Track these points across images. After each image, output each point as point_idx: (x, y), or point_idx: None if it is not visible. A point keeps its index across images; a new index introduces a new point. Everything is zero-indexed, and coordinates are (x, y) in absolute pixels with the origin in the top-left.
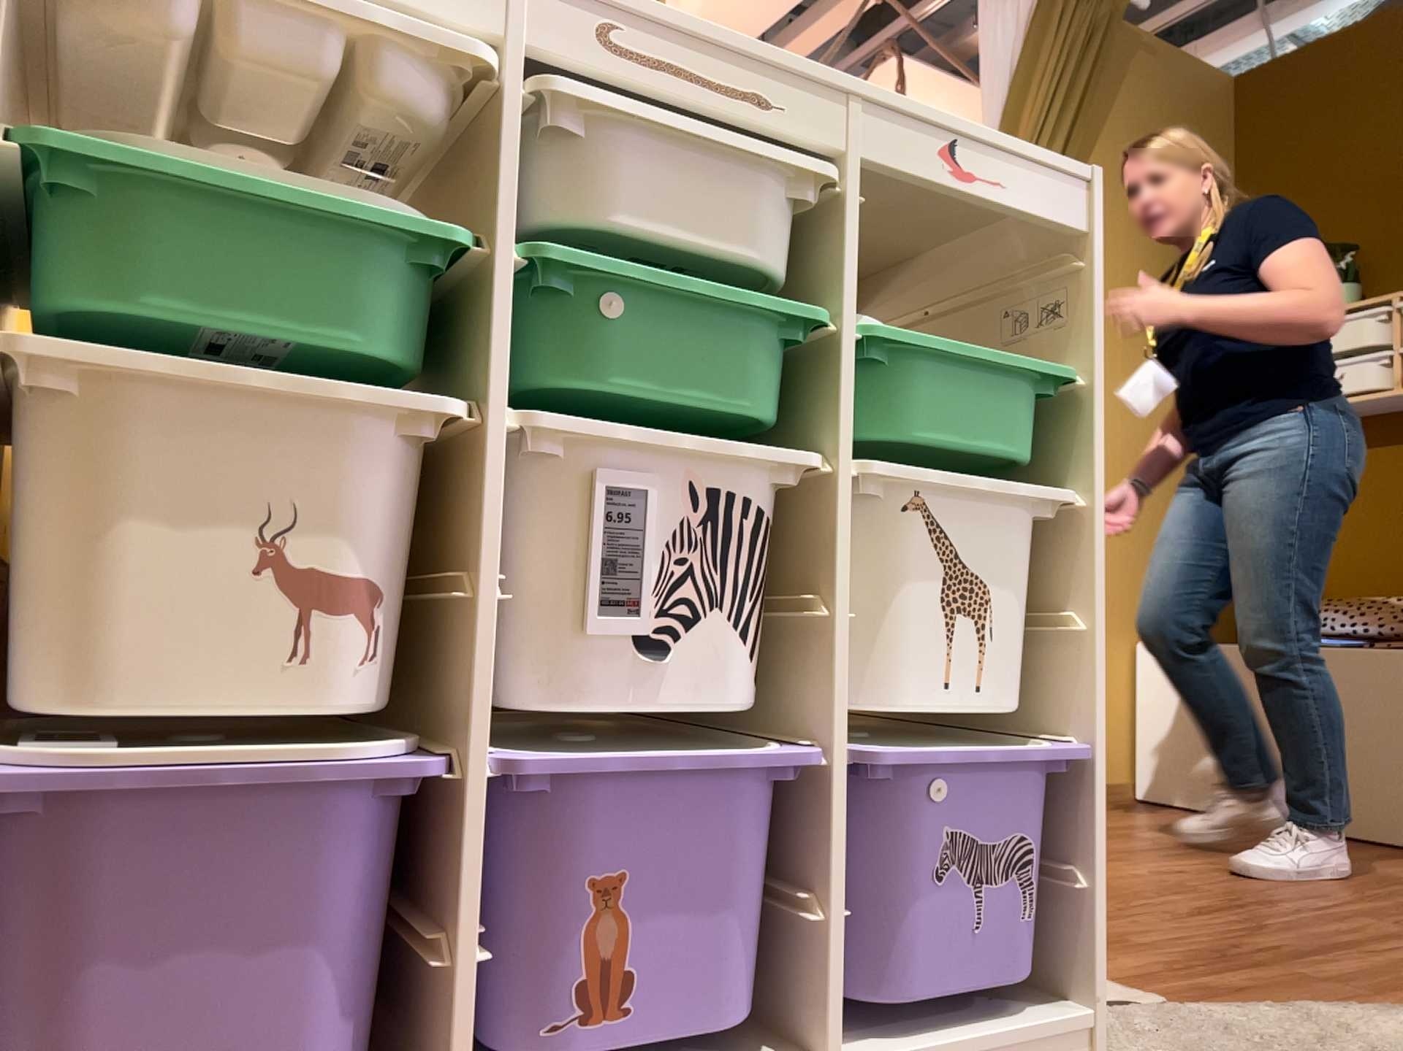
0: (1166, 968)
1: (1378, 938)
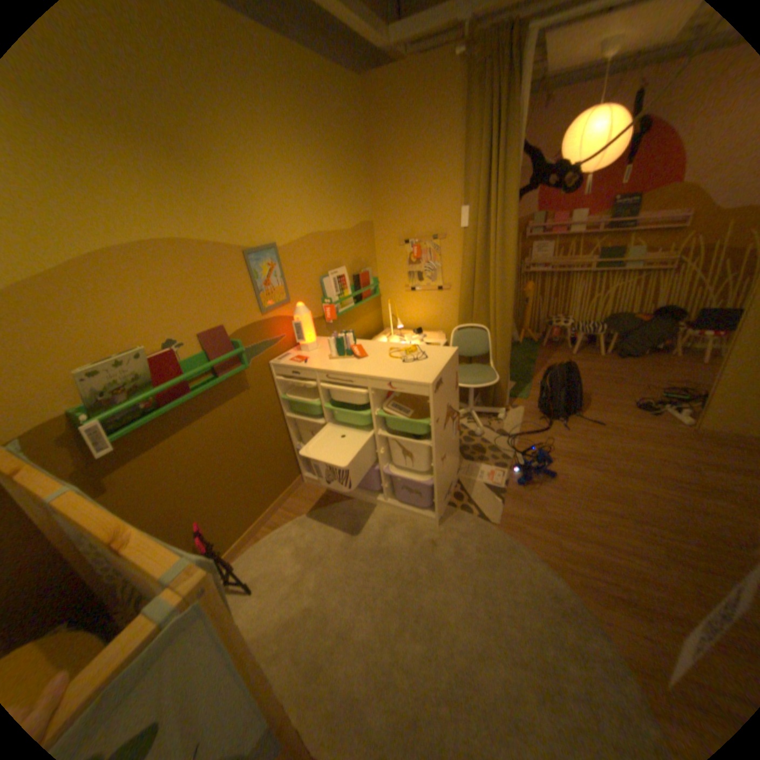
0: (523, 523)
1: (632, 560)
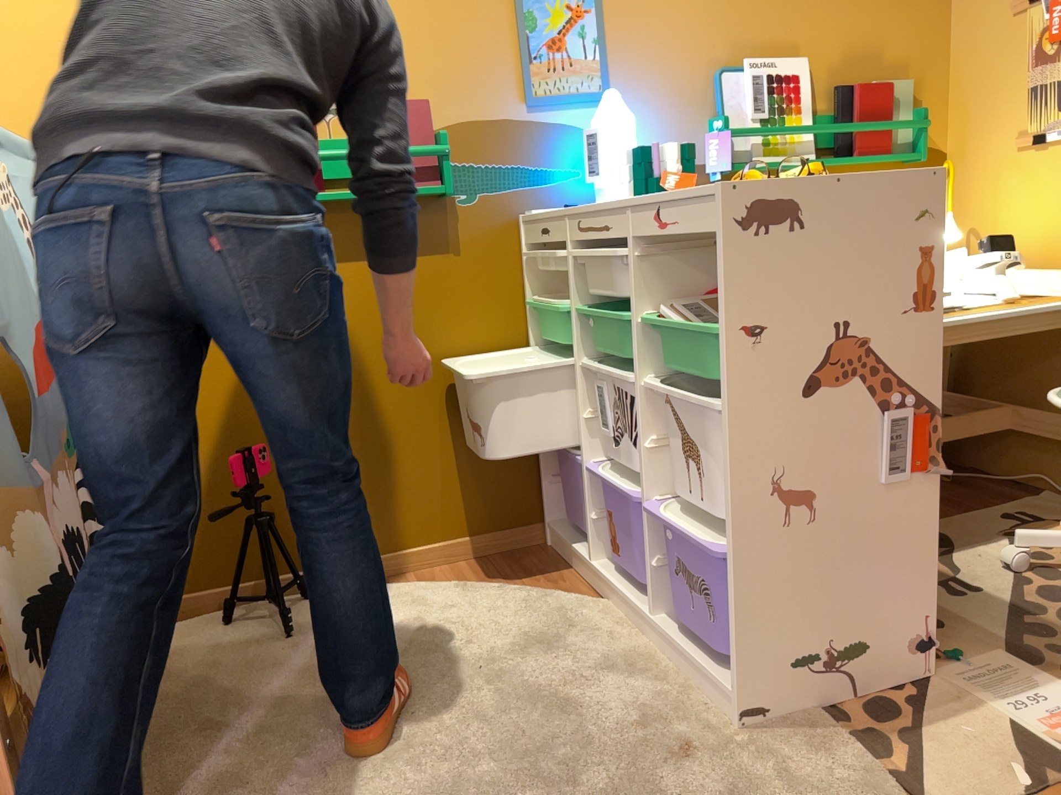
0: None
1: None
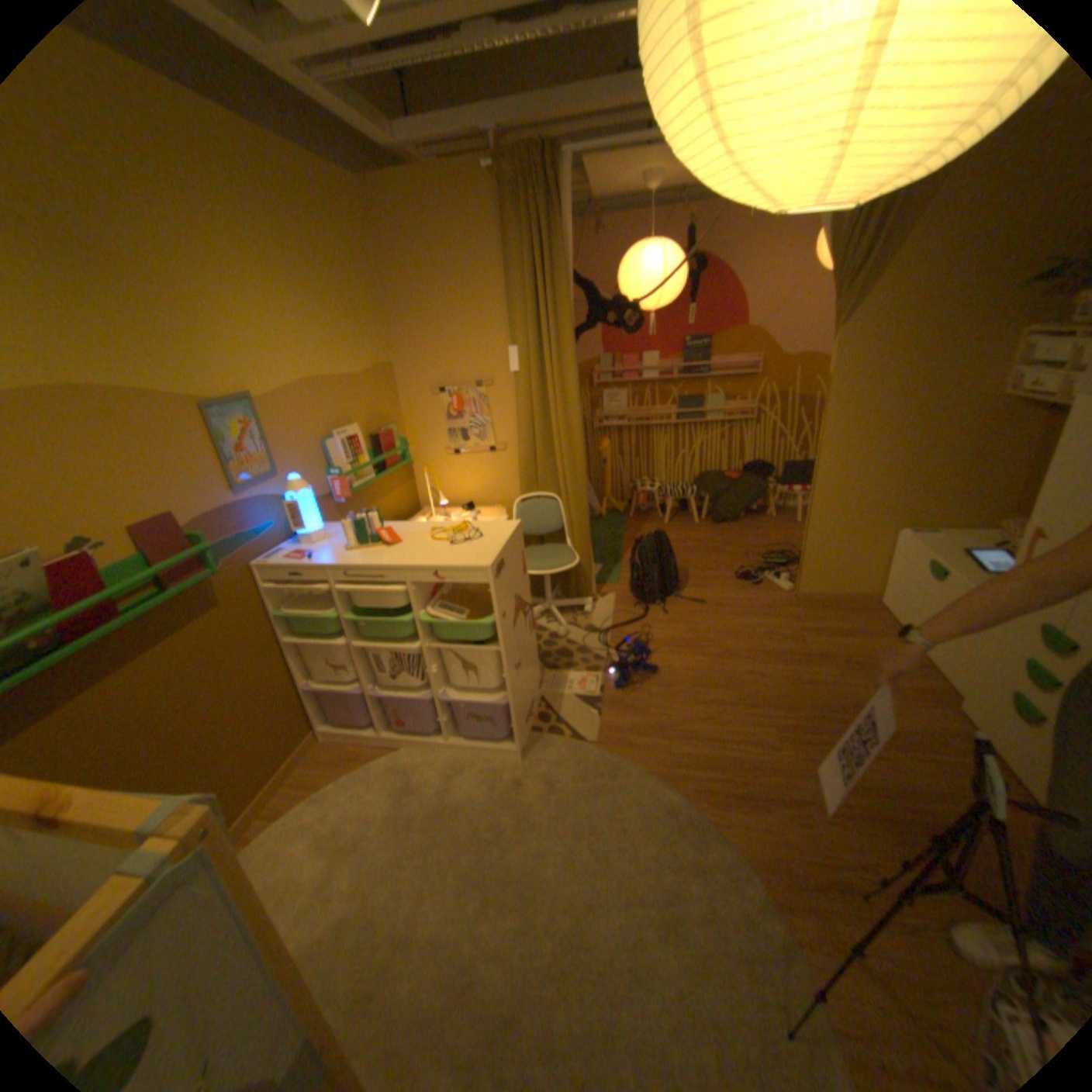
0: (625, 734)
1: (745, 749)
